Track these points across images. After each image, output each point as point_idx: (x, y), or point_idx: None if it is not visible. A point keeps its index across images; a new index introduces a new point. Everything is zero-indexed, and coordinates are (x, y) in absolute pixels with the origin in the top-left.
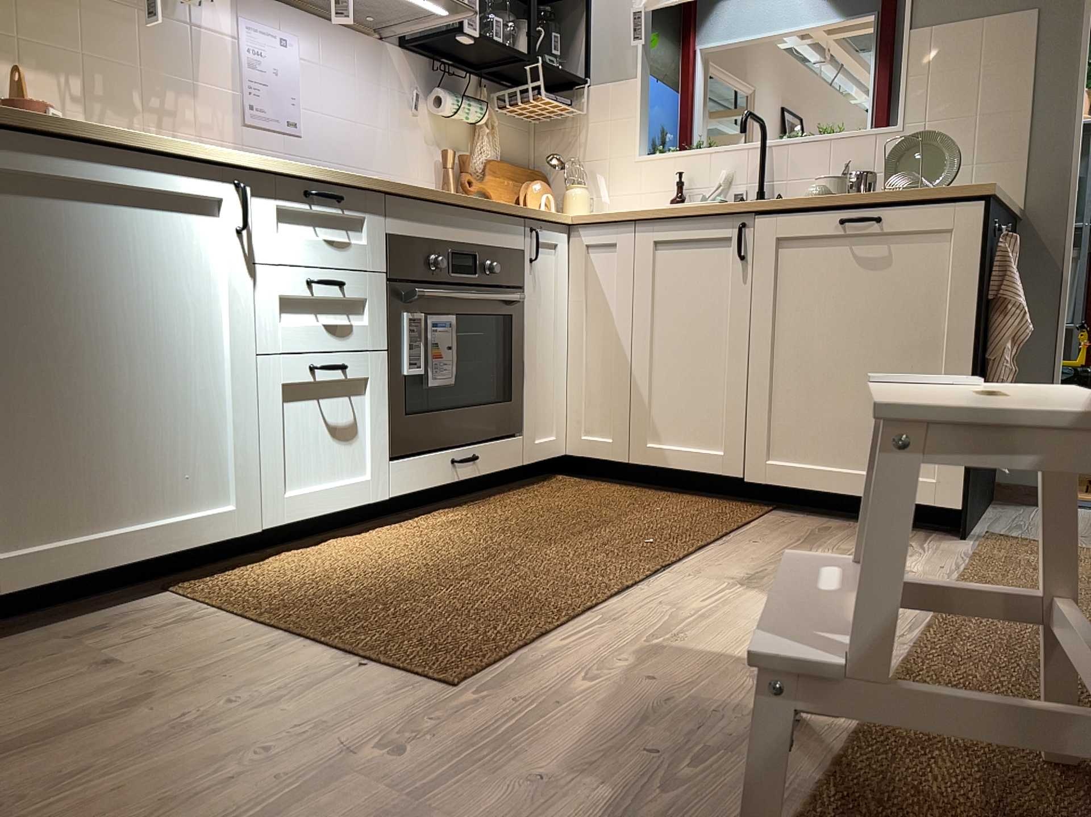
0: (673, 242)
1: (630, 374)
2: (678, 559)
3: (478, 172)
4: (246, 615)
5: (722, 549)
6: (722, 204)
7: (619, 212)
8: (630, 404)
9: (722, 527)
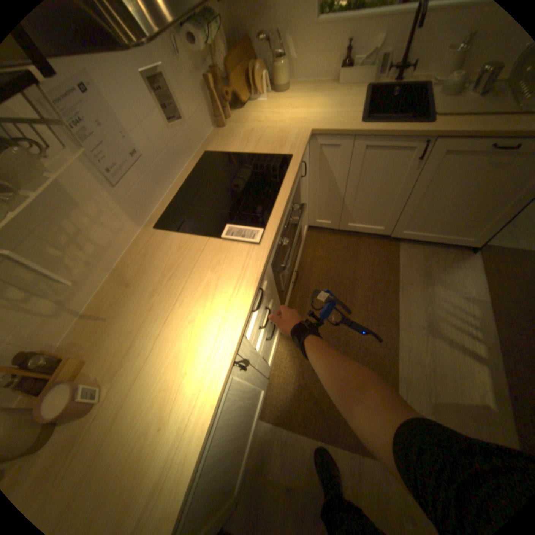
0: (377, 145)
1: (342, 202)
2: (400, 318)
3: (219, 70)
4: (302, 436)
5: (409, 301)
6: (419, 129)
7: (345, 128)
8: (340, 212)
9: (396, 276)
